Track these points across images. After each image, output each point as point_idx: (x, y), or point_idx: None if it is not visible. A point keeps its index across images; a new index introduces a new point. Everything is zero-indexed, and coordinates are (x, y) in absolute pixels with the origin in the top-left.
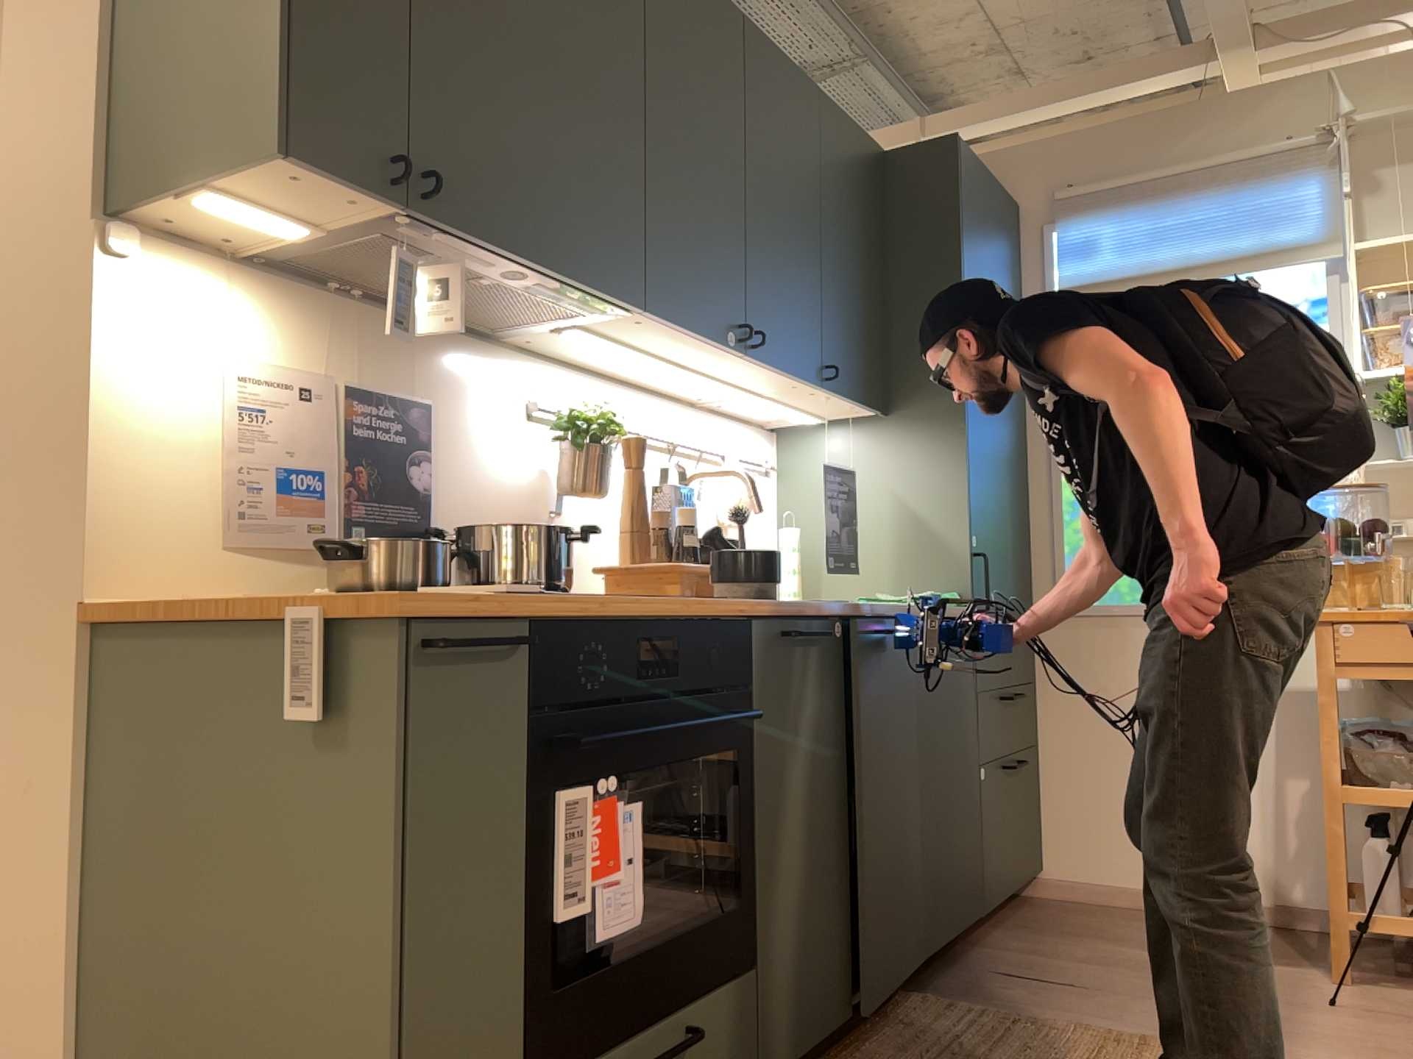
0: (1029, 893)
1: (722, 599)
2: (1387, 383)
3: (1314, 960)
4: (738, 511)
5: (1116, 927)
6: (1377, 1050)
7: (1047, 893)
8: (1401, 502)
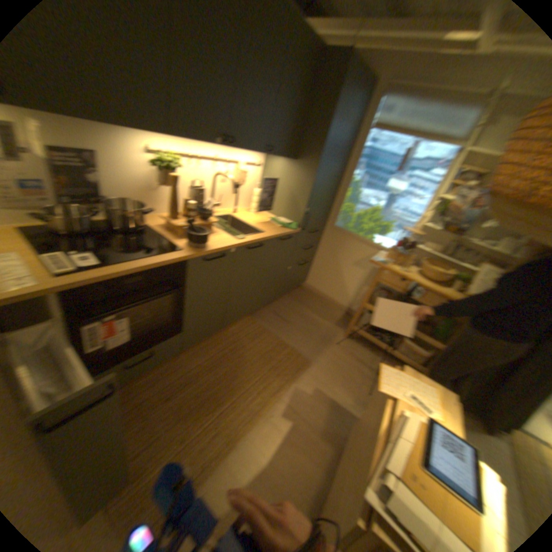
0: (299, 285)
1: (177, 251)
2: (449, 199)
3: (344, 327)
4: (235, 184)
5: (309, 303)
6: (333, 363)
7: (303, 286)
8: (430, 235)
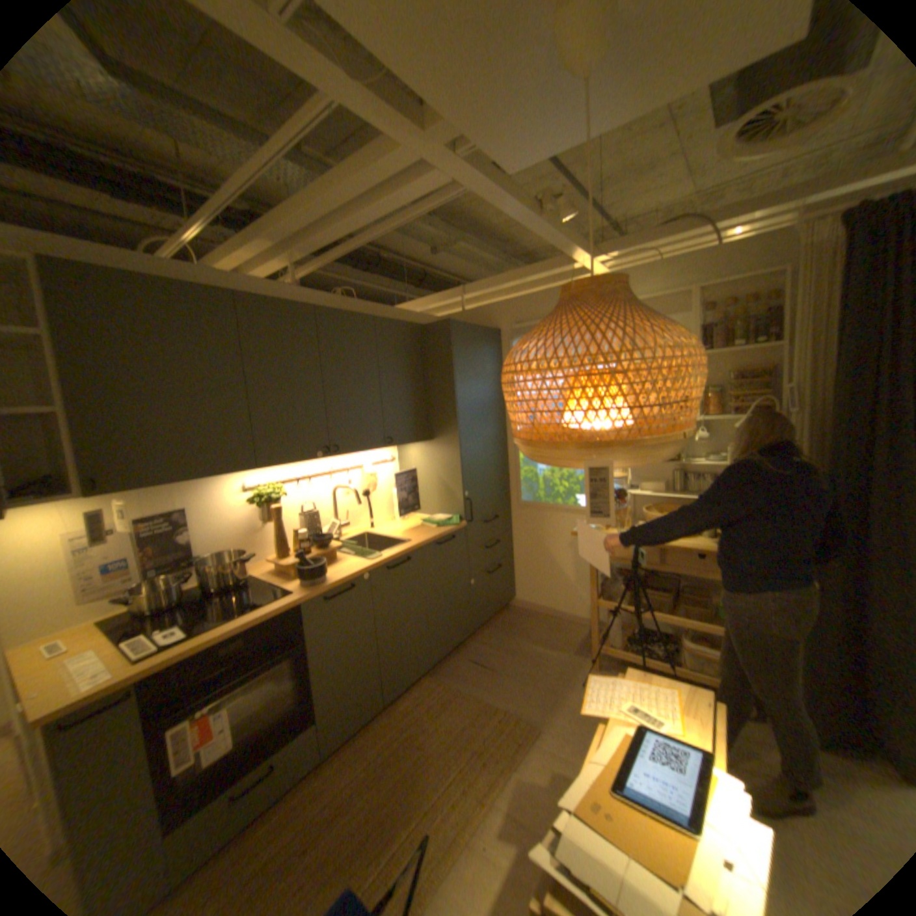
0: (510, 606)
1: (288, 596)
2: None
3: (593, 654)
4: (365, 491)
5: (530, 629)
6: (581, 720)
7: (516, 606)
8: (644, 472)
